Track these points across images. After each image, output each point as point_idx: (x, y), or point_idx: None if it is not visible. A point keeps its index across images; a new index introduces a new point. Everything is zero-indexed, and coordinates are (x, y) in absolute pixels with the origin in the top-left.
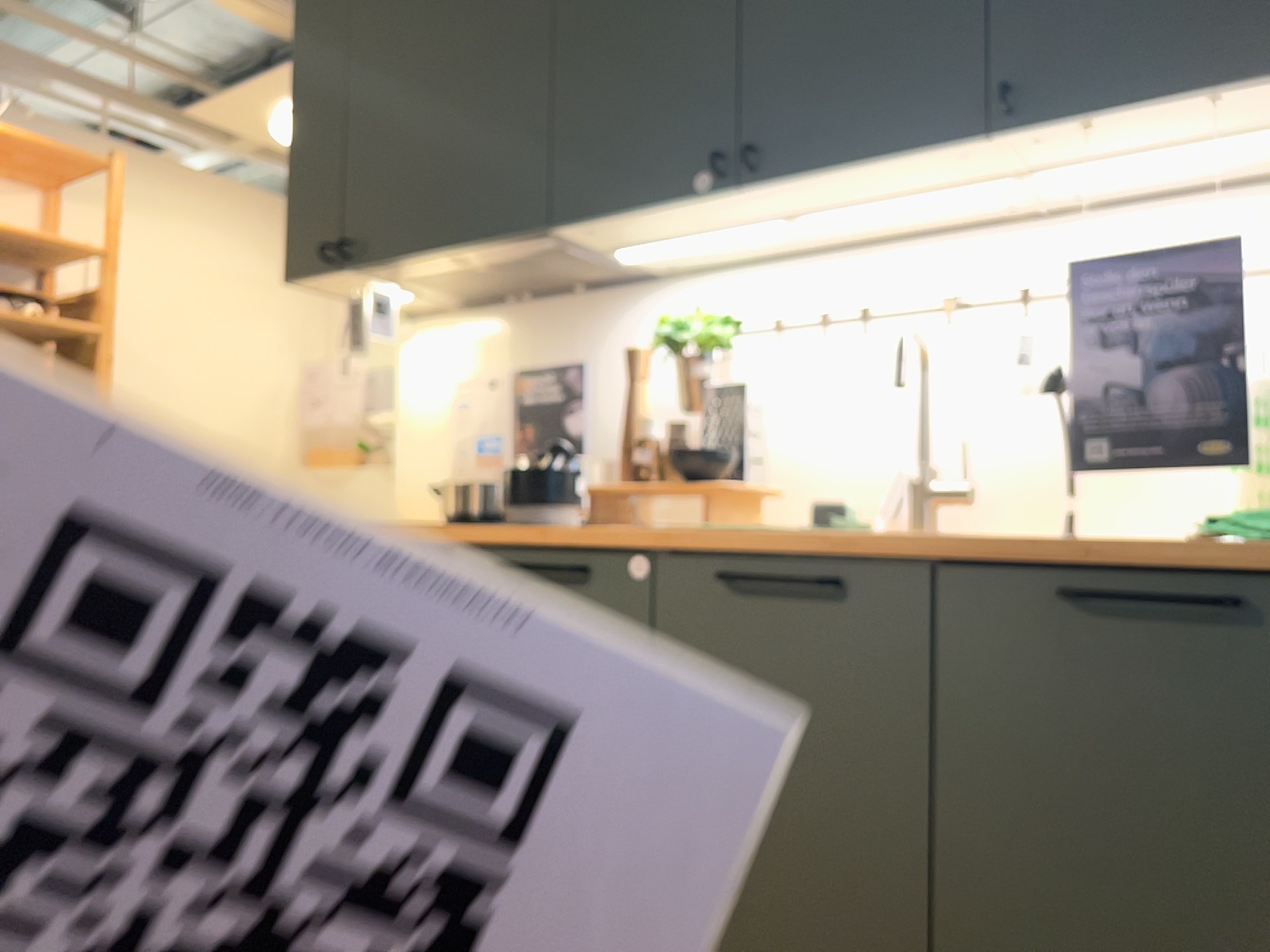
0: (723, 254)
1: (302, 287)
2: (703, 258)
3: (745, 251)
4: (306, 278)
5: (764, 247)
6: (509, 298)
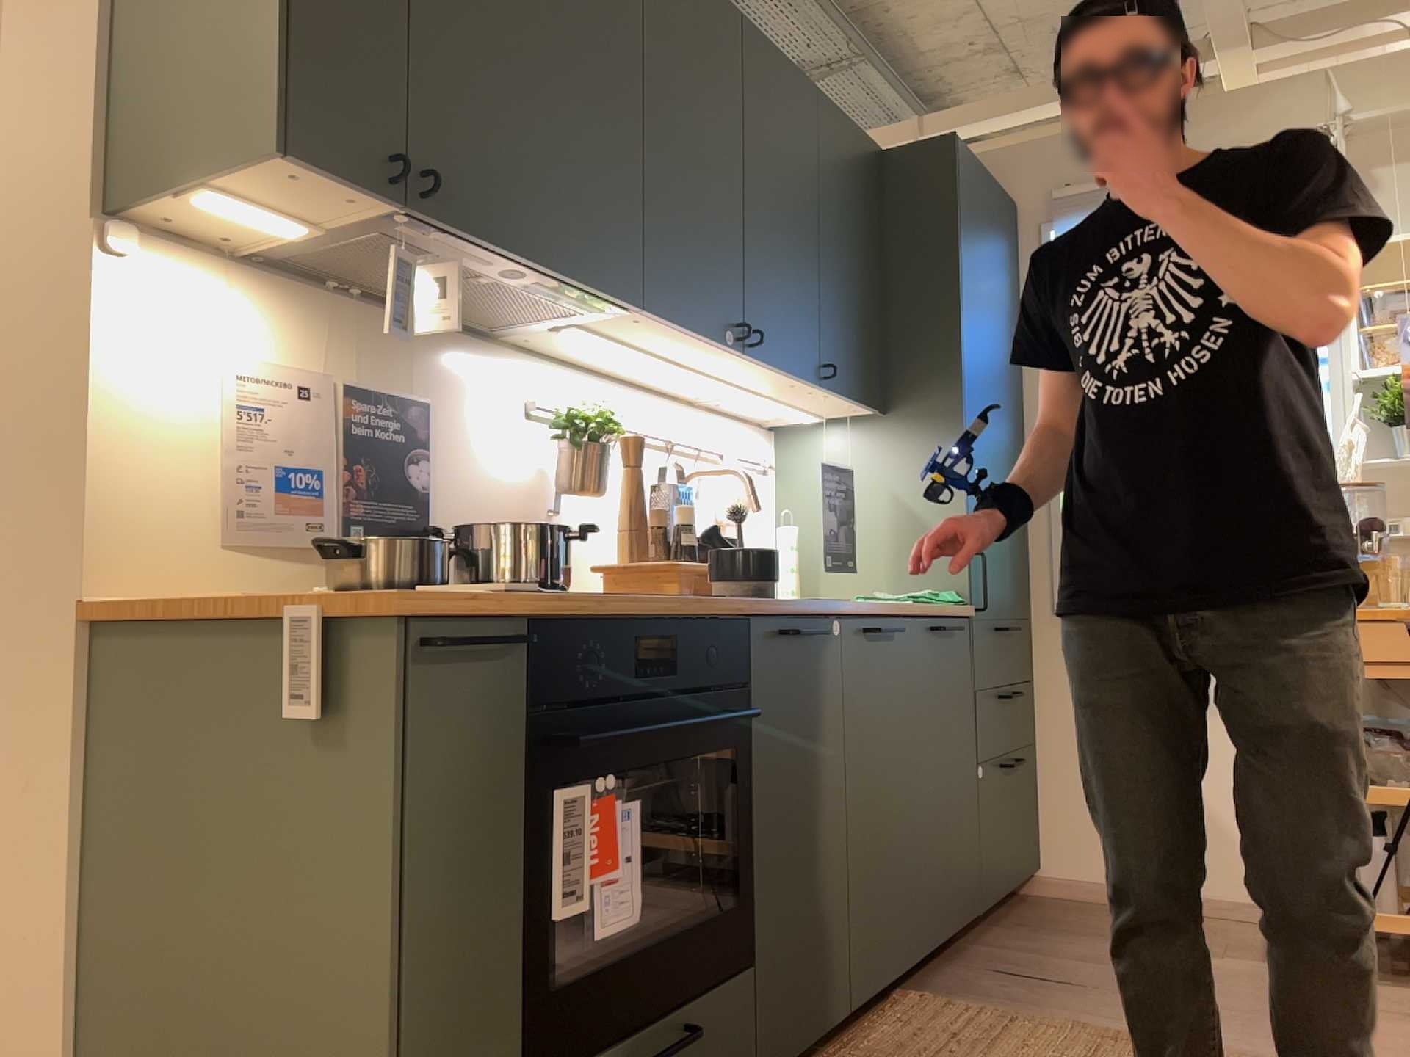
0: (569, 348)
1: (275, 165)
2: (553, 344)
3: (582, 353)
4: (317, 167)
5: (594, 357)
6: (338, 282)
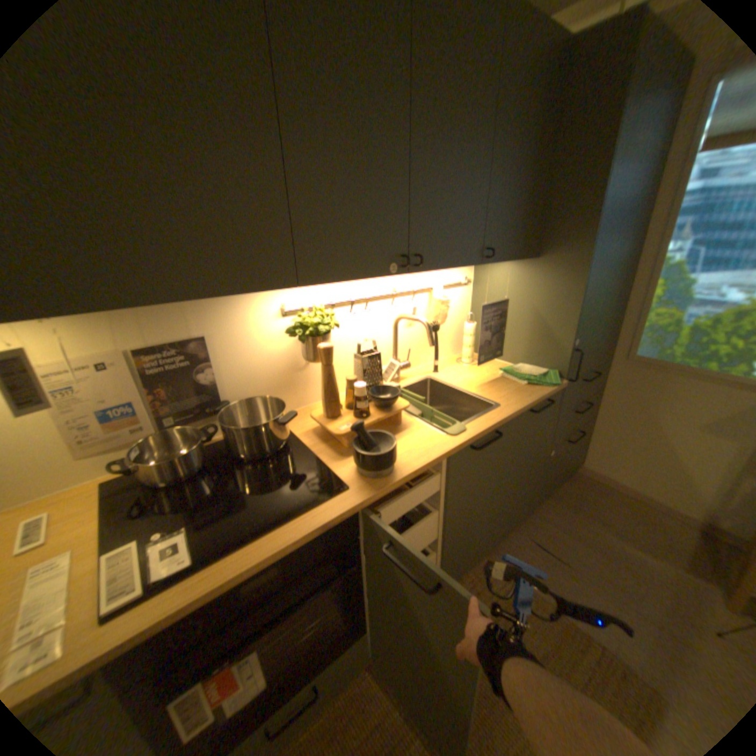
0: None
1: None
2: None
3: None
4: None
5: None
6: None
